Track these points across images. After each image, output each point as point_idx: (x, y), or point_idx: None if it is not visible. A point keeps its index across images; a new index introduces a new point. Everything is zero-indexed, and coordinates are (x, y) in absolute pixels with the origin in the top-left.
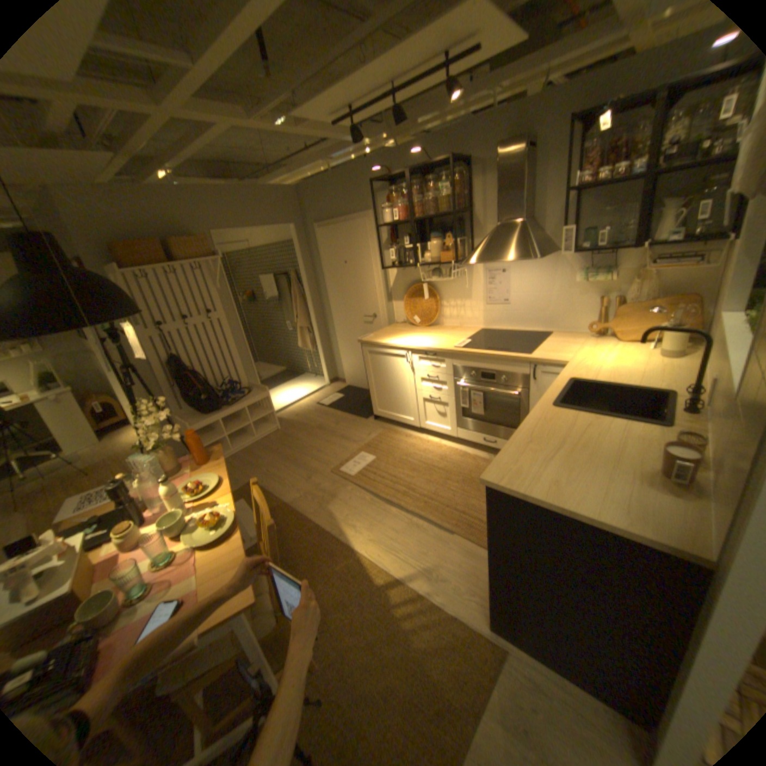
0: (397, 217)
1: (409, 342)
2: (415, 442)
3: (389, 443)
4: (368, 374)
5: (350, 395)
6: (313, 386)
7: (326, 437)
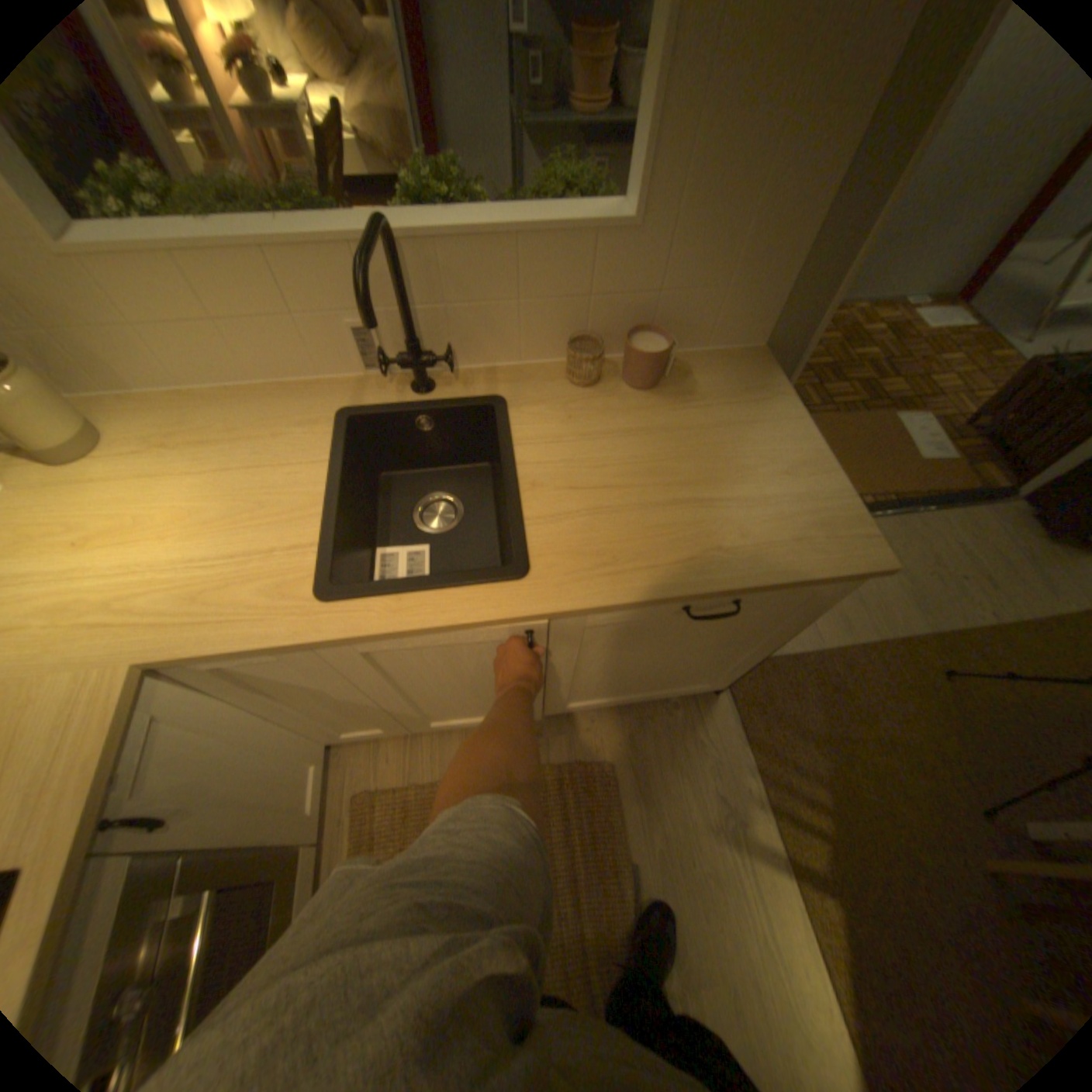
0: None
1: None
2: None
3: None
4: None
5: None
6: None
7: None
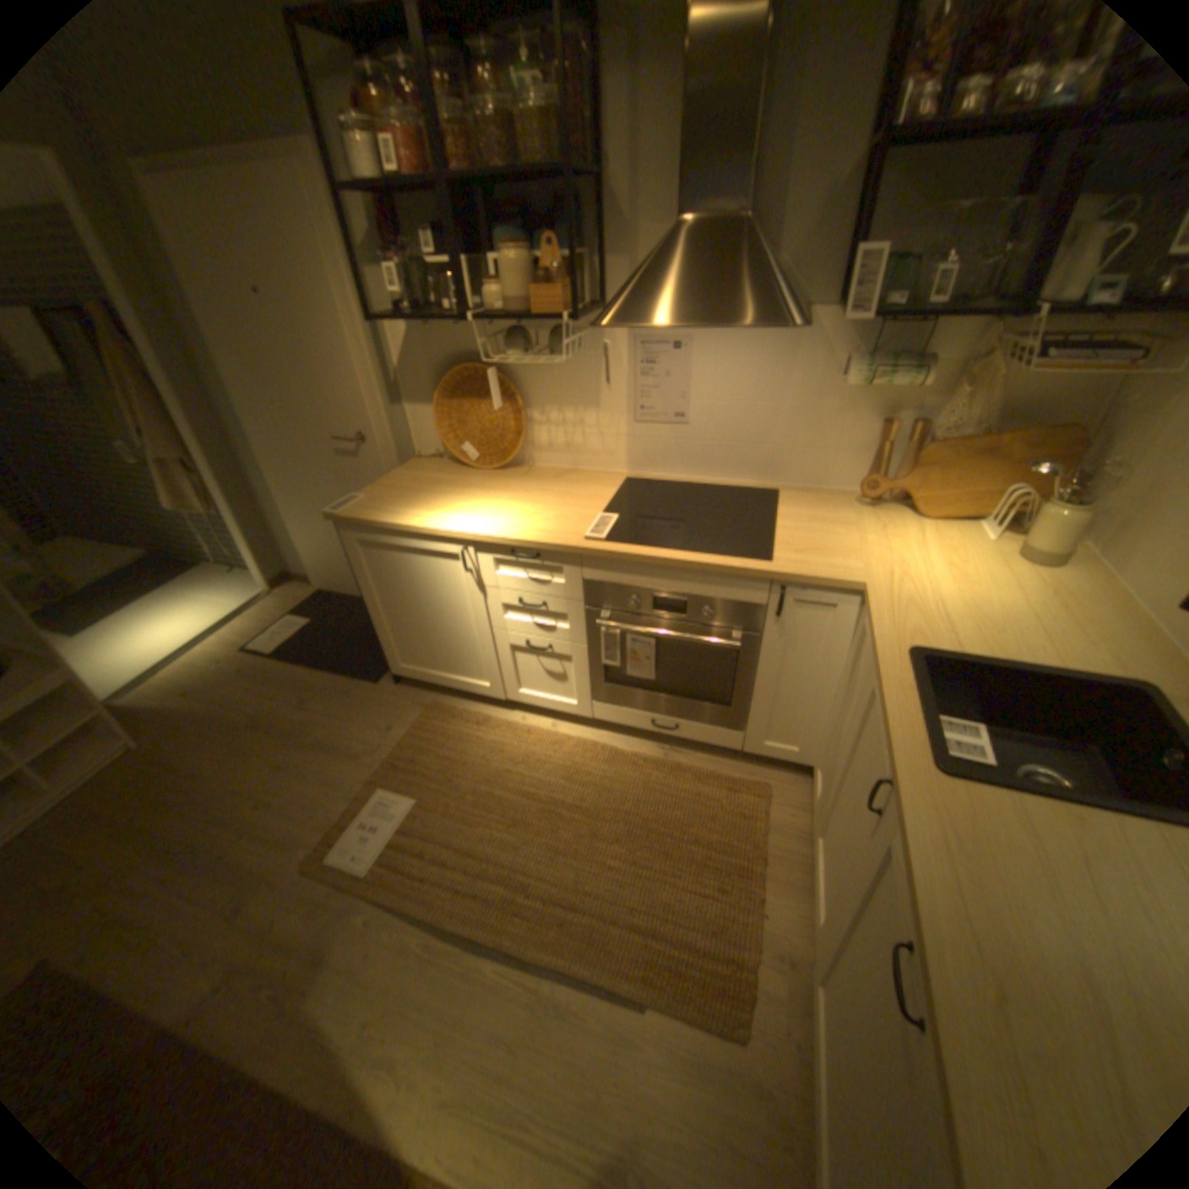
0: (391, 167)
1: (466, 522)
2: (500, 737)
3: (440, 750)
4: (364, 590)
5: (325, 617)
6: (225, 601)
7: (274, 755)
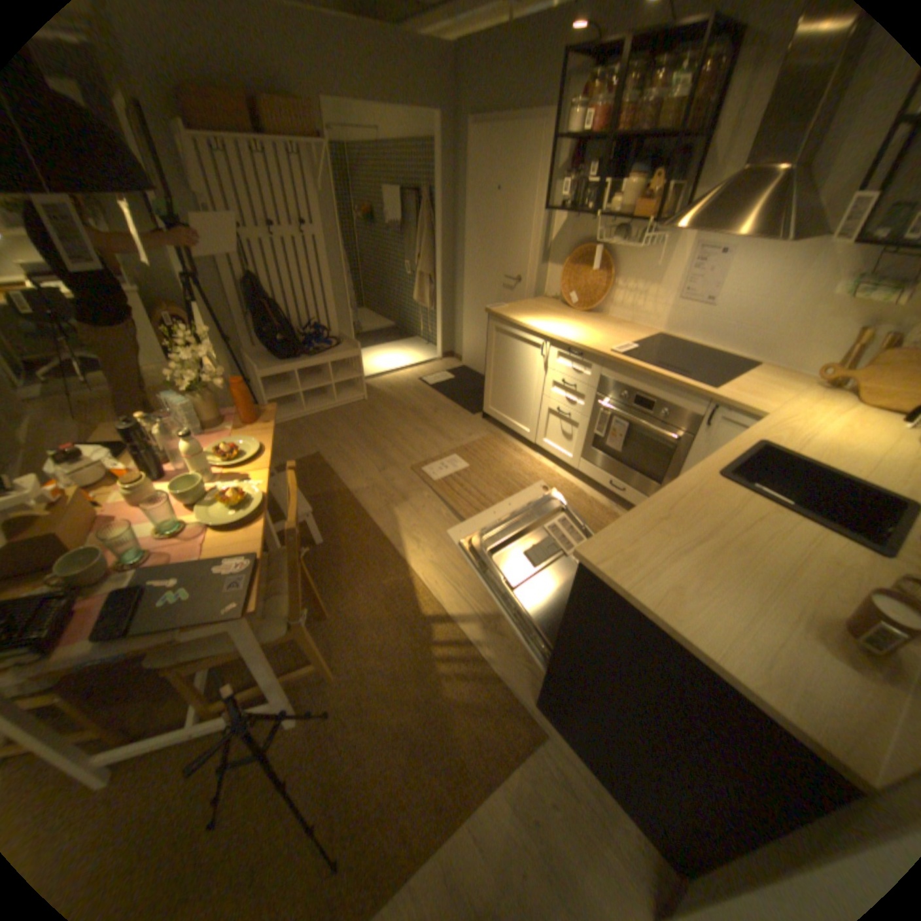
0: (592, 126)
1: (552, 329)
2: (523, 460)
3: (490, 452)
4: (488, 358)
5: (463, 379)
6: (421, 356)
7: (418, 424)
